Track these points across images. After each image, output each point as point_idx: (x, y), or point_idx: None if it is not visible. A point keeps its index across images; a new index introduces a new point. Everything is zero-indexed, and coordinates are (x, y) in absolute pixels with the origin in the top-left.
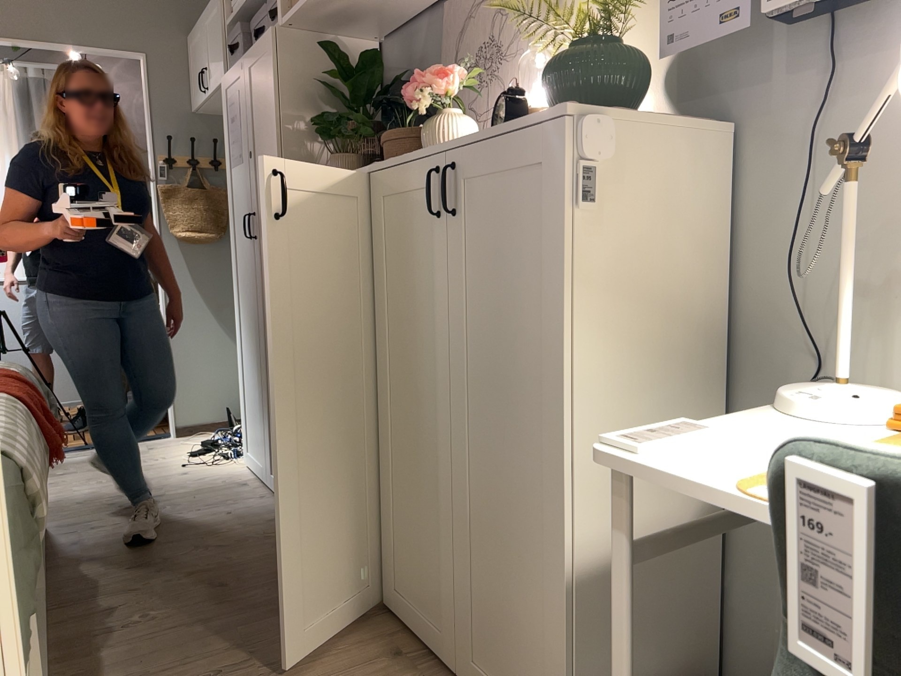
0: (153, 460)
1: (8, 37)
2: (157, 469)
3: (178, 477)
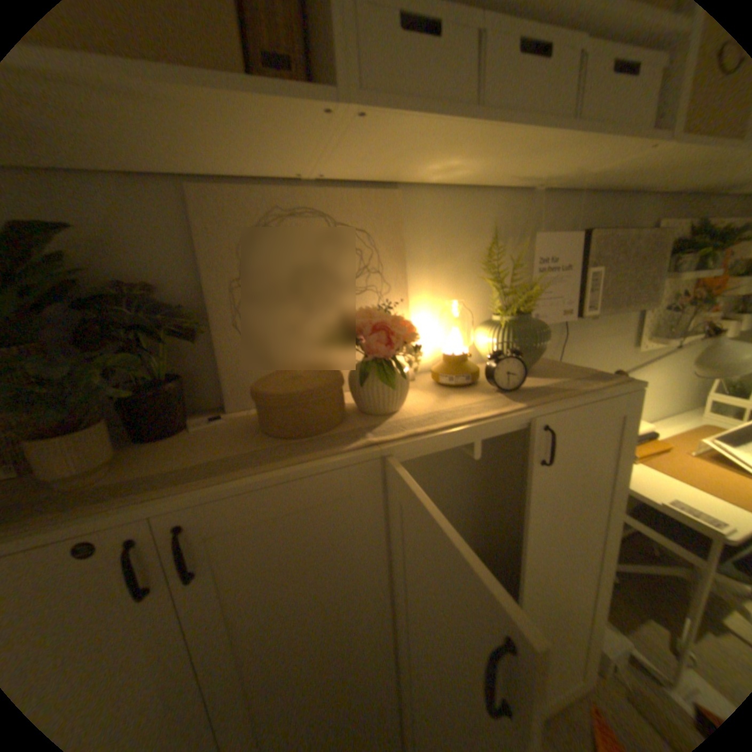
0: None
1: None
2: None
3: None
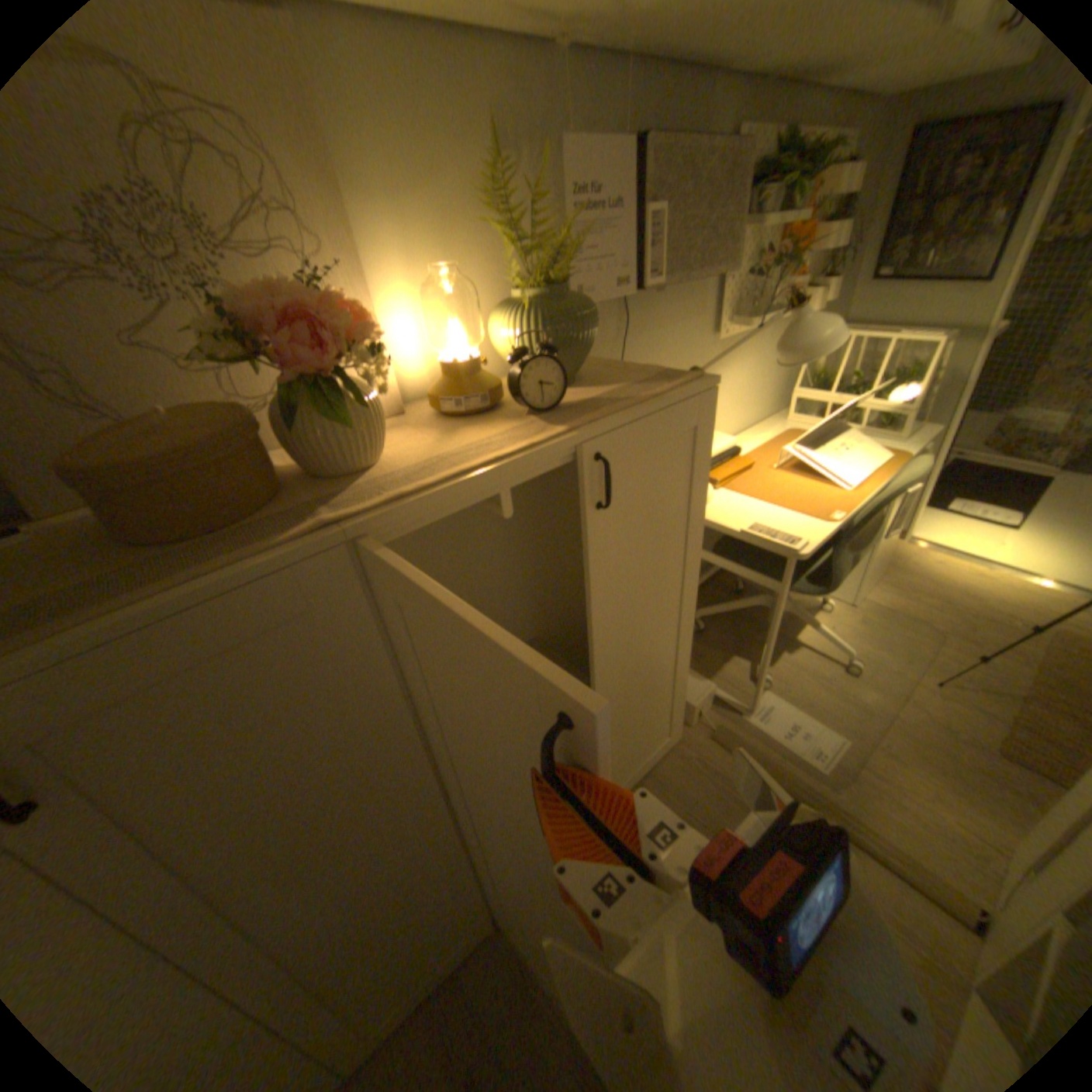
0: None
1: None
2: None
3: None
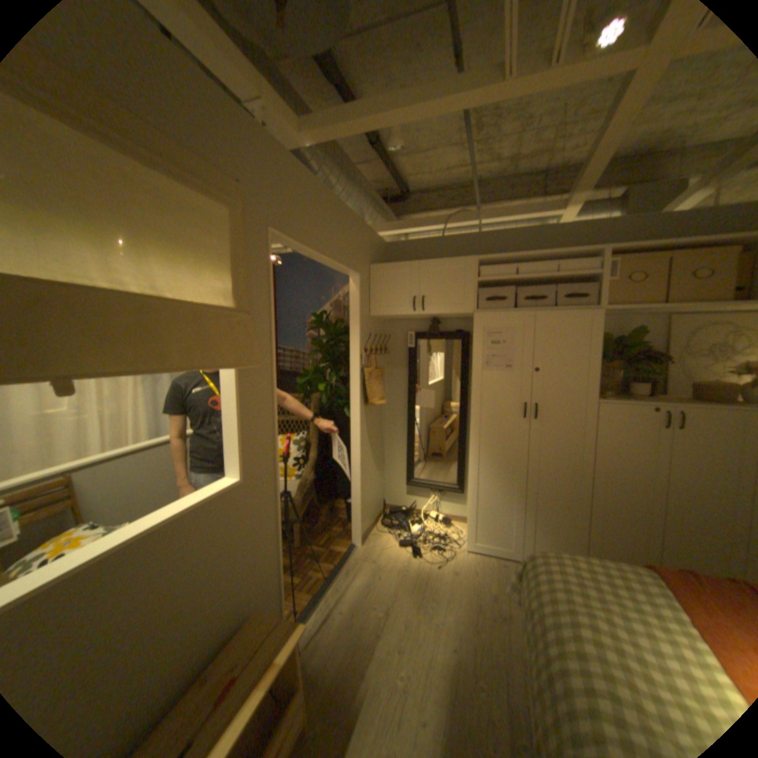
0: (405, 573)
1: (314, 253)
2: (431, 579)
3: (461, 580)
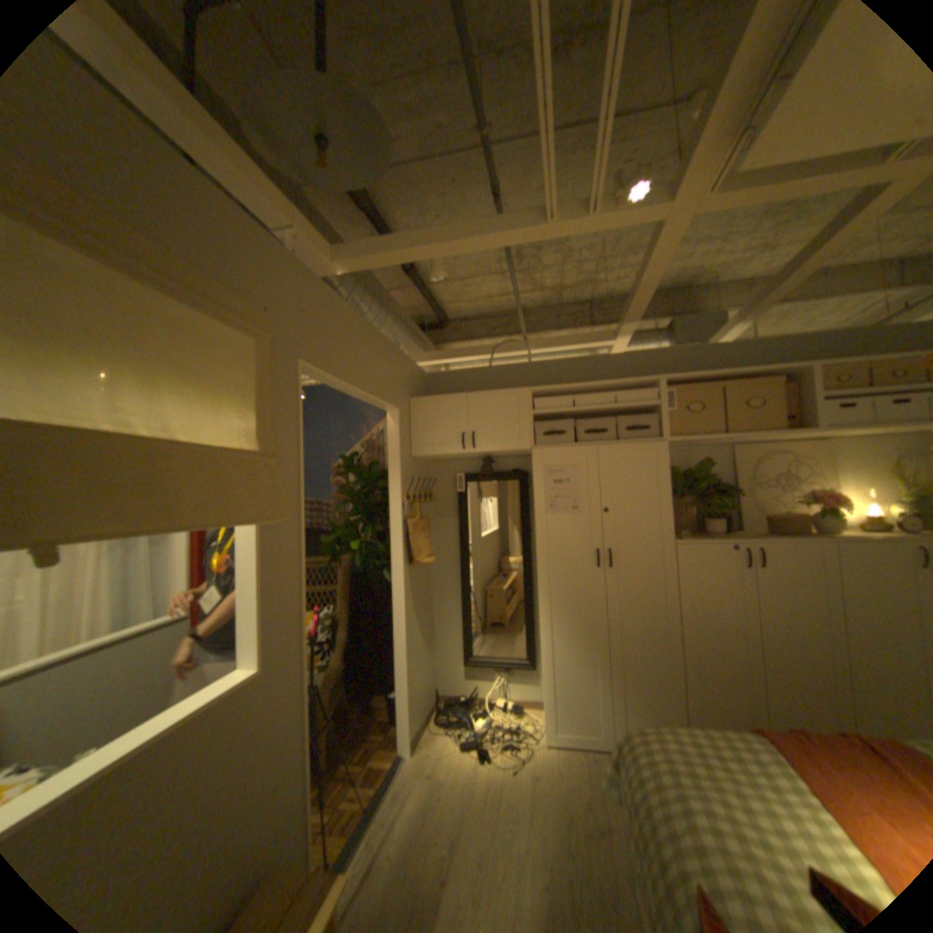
0: (471, 787)
1: (348, 387)
2: (505, 791)
3: (543, 786)
